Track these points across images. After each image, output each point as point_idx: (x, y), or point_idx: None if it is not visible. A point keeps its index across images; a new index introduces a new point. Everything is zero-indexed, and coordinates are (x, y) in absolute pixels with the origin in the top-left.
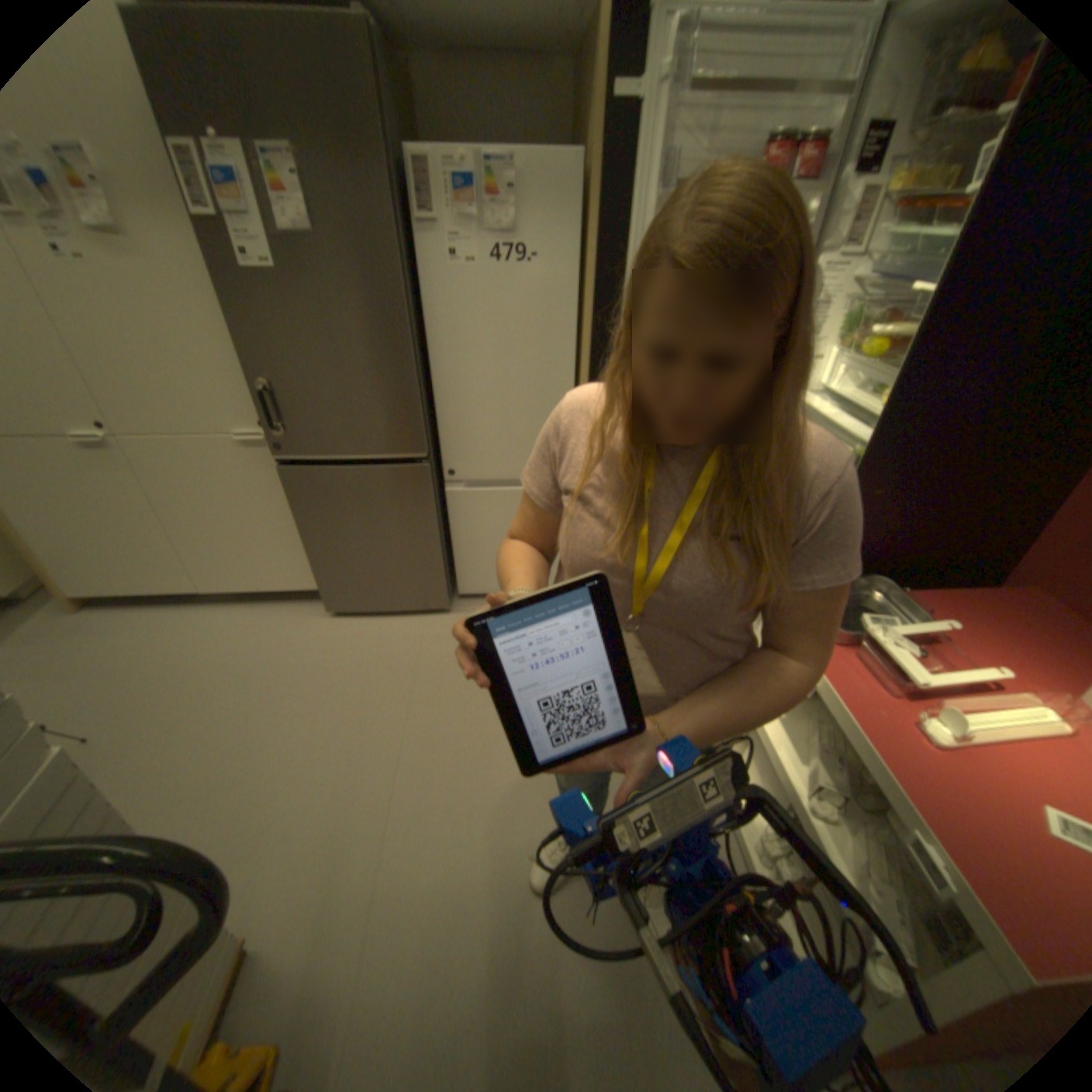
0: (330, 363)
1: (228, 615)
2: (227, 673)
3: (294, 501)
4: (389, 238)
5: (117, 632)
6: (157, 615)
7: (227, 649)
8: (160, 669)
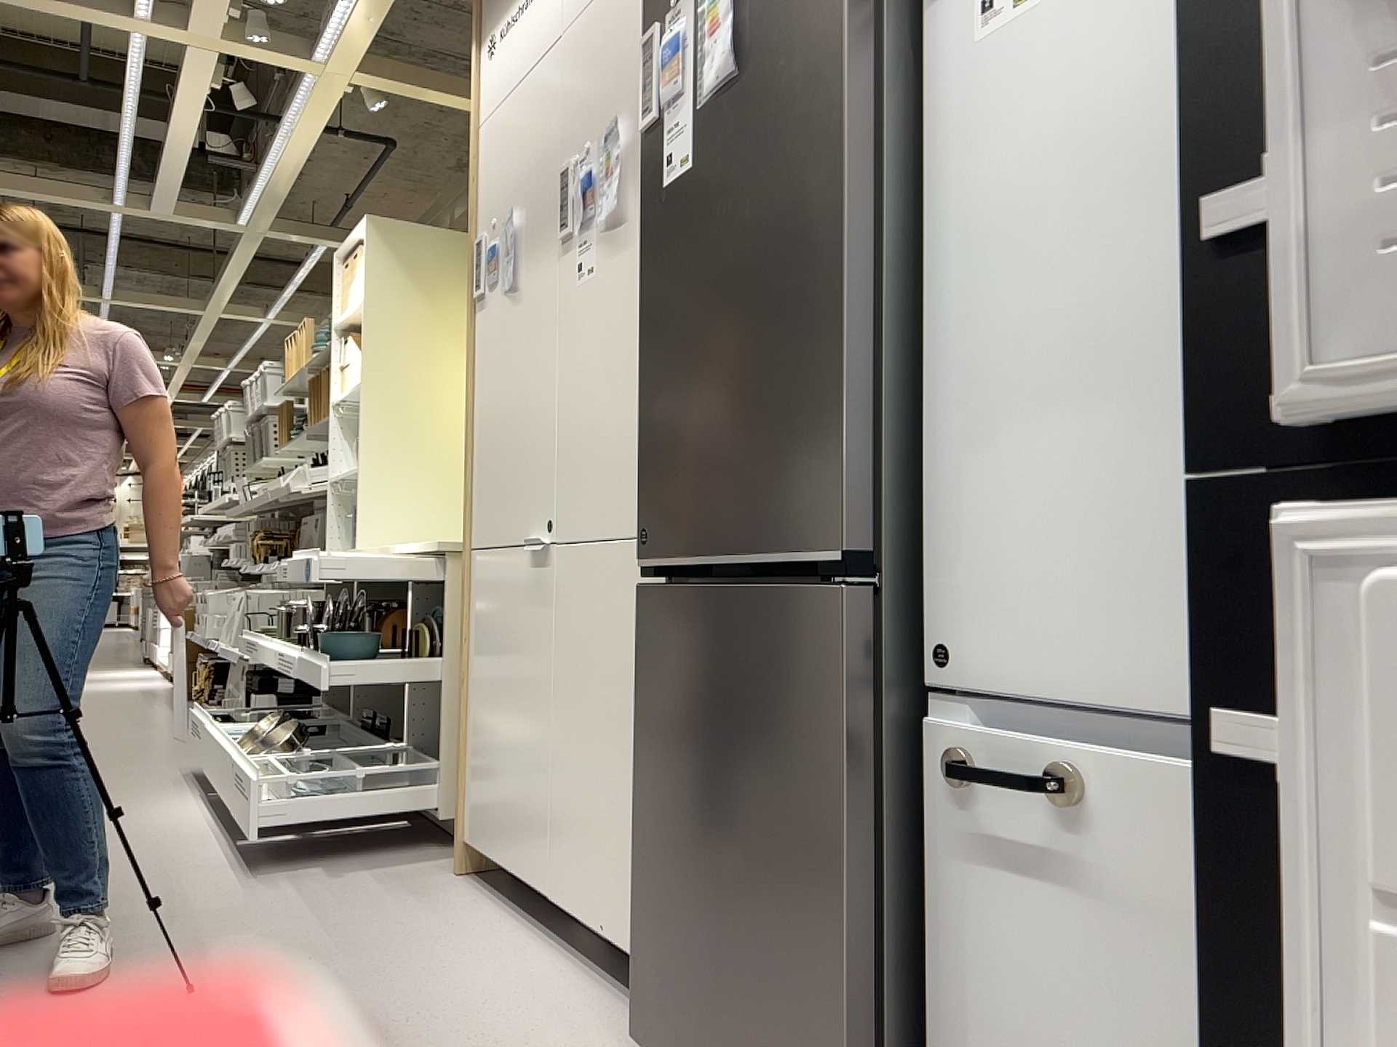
0: (726, 326)
1: (550, 965)
2: (396, 1034)
3: (642, 676)
4: (838, 11)
5: (443, 912)
6: (502, 919)
7: (460, 1005)
8: (376, 976)
